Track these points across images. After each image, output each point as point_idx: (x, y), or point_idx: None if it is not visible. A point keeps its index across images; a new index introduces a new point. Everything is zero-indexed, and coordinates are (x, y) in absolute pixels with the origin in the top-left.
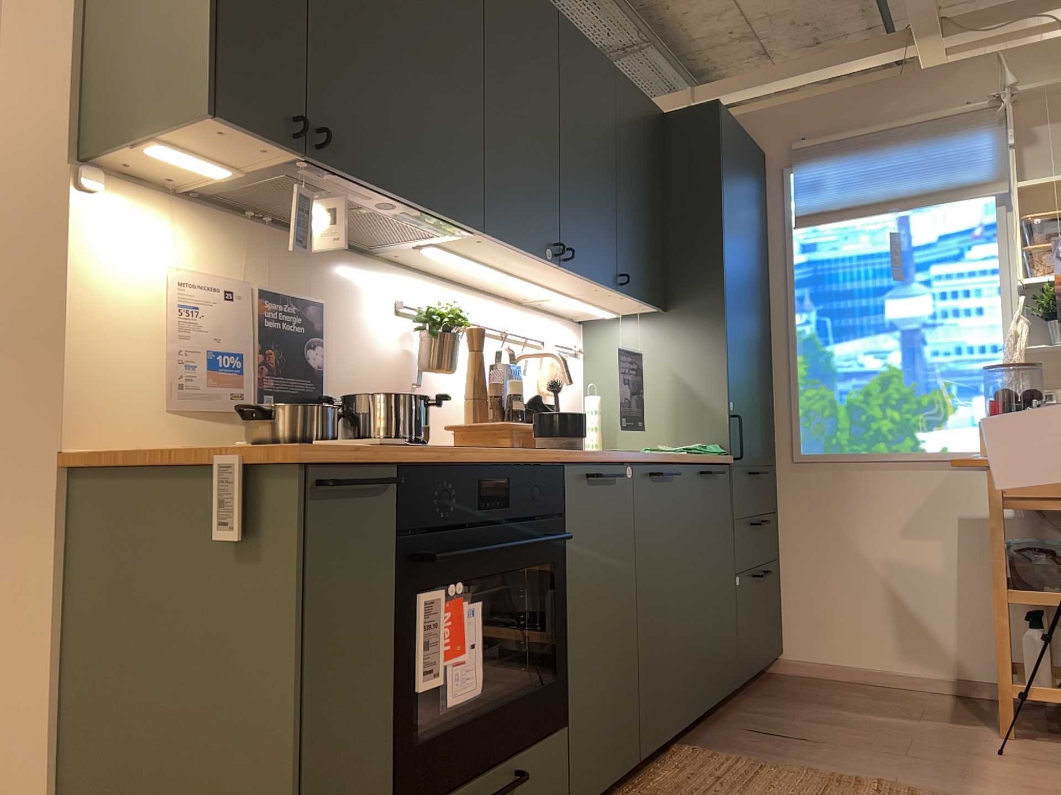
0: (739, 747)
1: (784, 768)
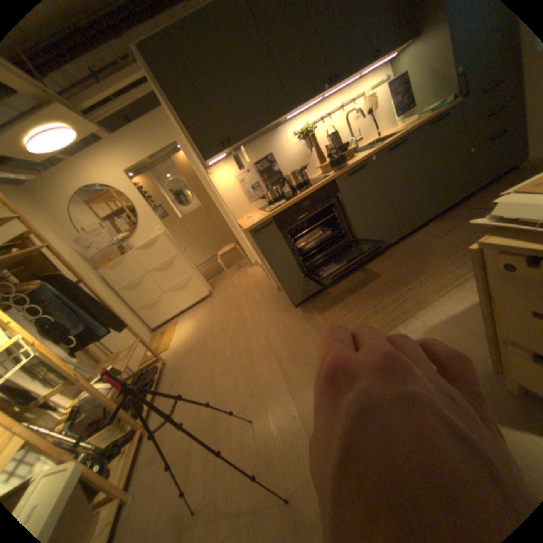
0: (458, 218)
1: (464, 227)
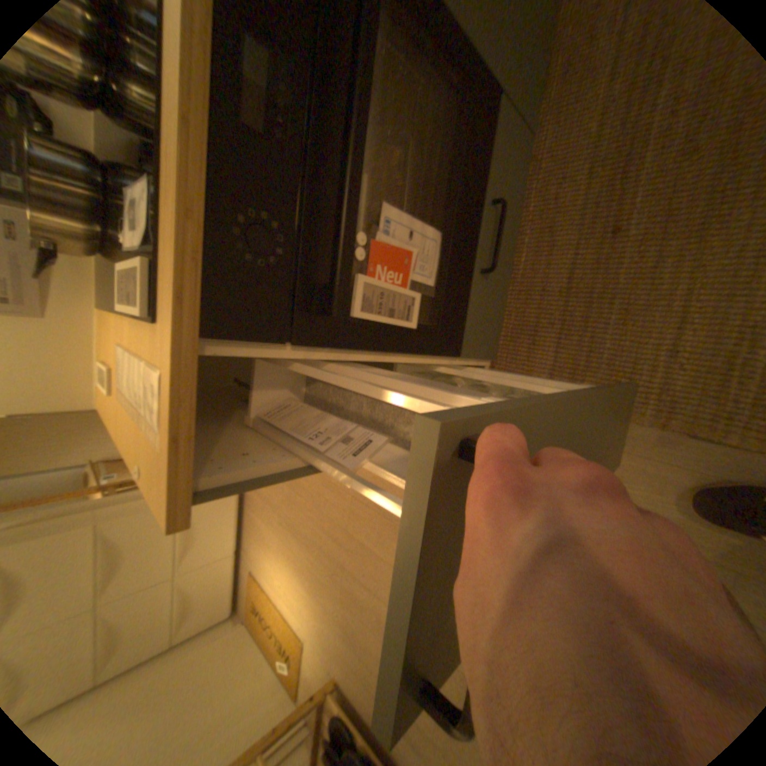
0: None
1: None
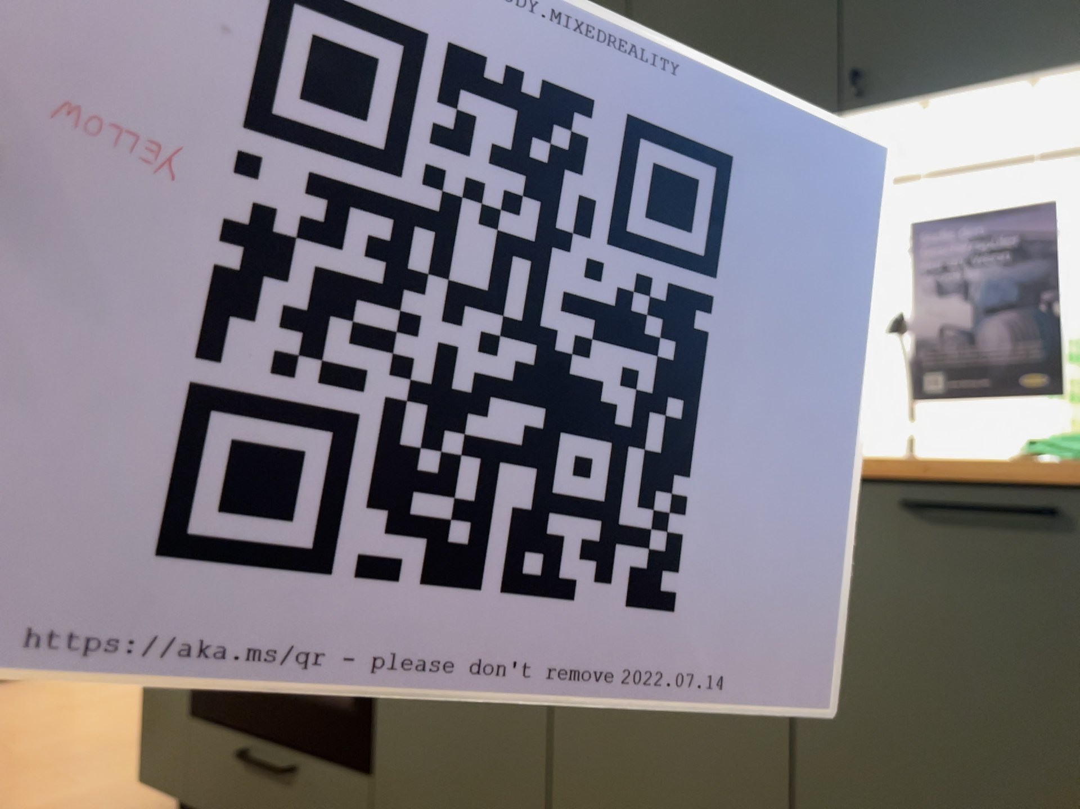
0: None
1: None
